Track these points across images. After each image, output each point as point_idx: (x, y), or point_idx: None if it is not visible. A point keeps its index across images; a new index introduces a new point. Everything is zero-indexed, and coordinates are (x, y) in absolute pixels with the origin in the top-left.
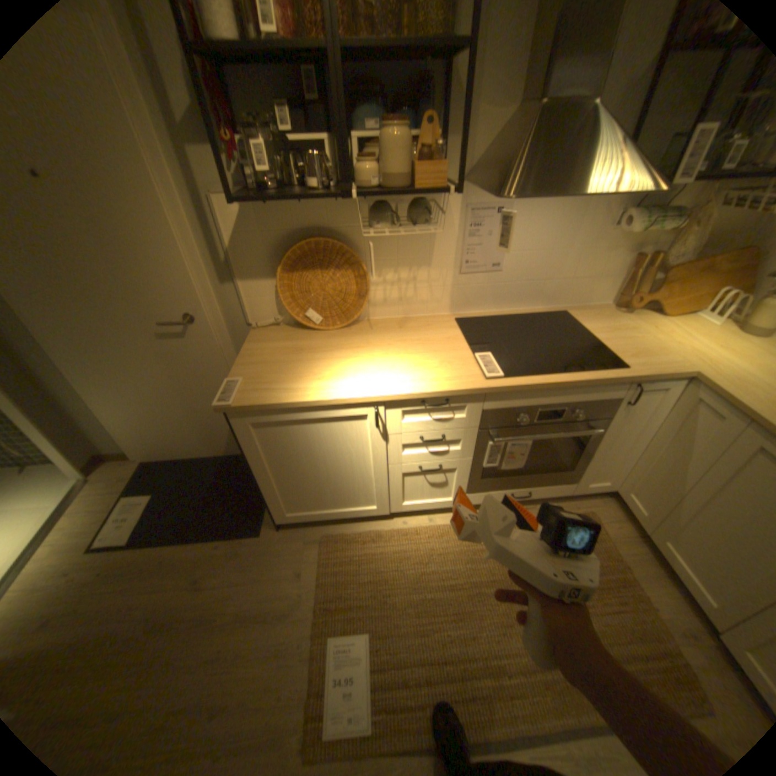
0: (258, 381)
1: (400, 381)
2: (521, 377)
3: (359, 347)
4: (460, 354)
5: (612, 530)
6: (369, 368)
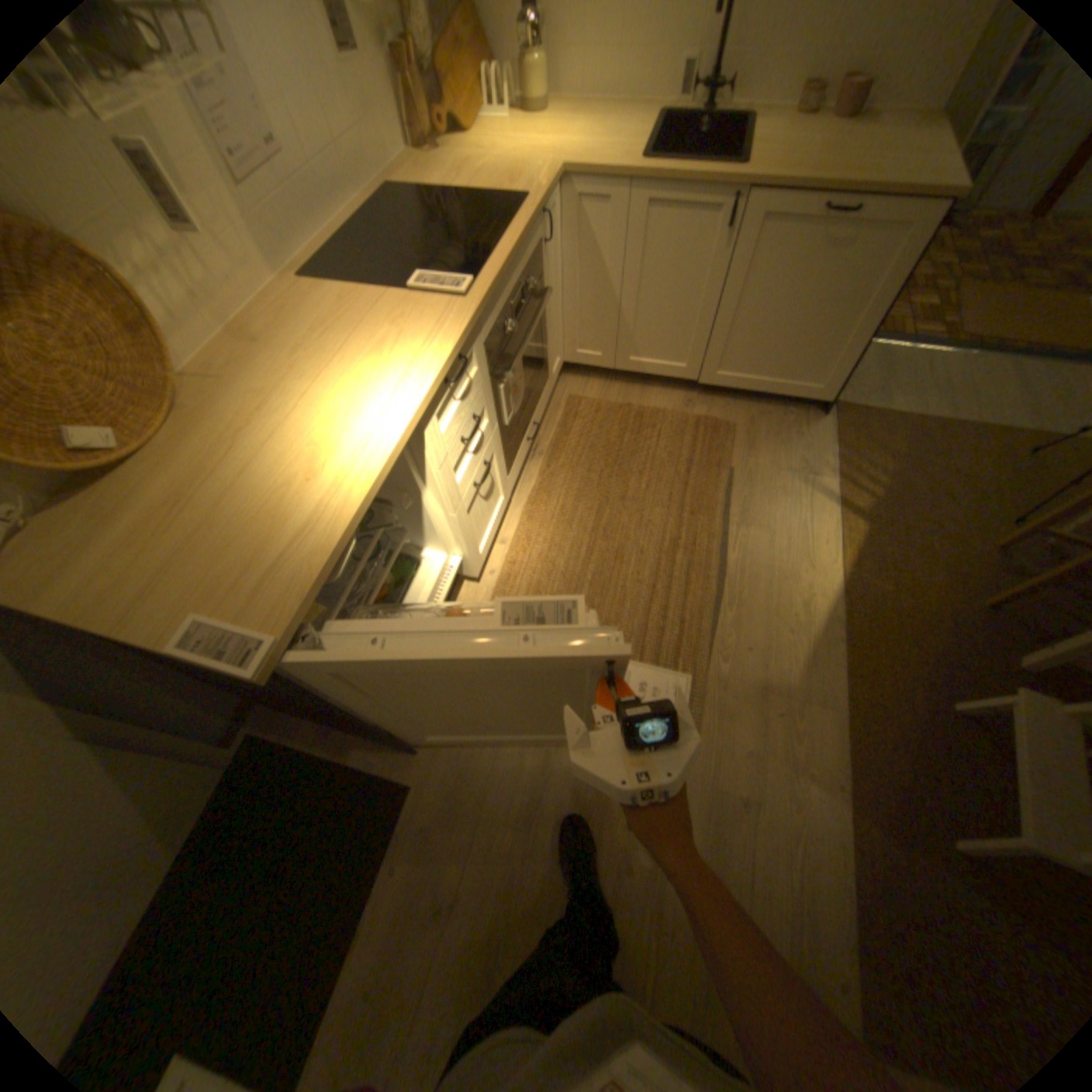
0: (228, 582)
1: (402, 376)
2: (485, 269)
3: (259, 404)
4: (393, 300)
5: (590, 394)
6: (337, 405)
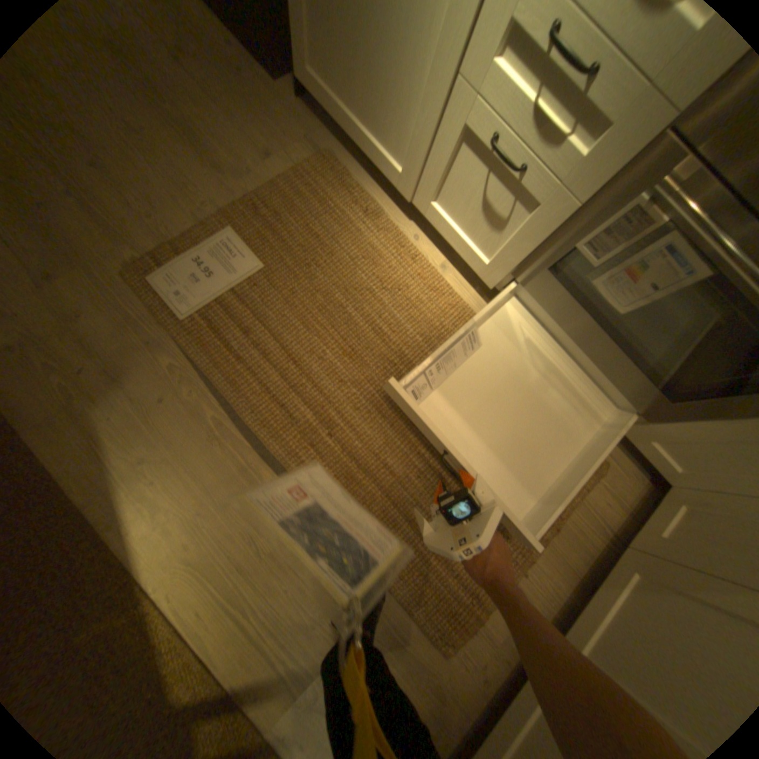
0: None
1: None
2: None
3: None
4: None
5: (601, 498)
6: None
